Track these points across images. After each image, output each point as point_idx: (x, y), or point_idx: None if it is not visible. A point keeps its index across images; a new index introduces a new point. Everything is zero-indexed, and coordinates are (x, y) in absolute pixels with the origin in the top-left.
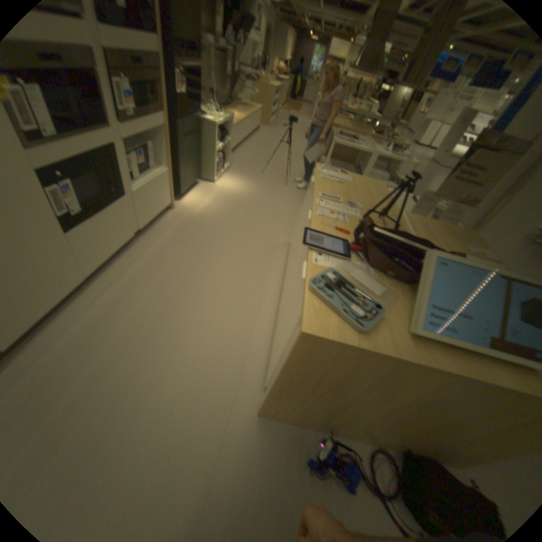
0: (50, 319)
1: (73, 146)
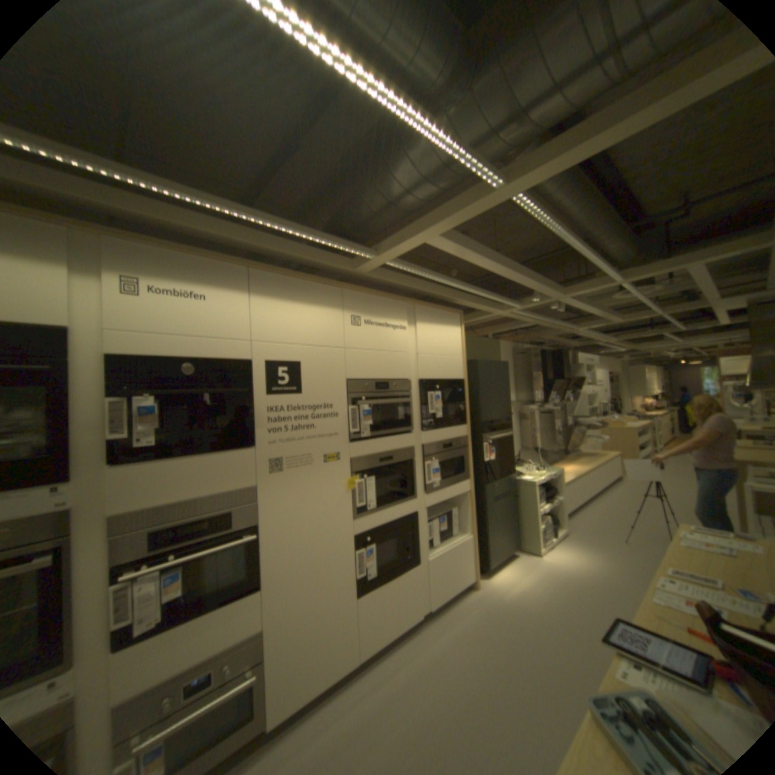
0: (314, 709)
1: (383, 514)
